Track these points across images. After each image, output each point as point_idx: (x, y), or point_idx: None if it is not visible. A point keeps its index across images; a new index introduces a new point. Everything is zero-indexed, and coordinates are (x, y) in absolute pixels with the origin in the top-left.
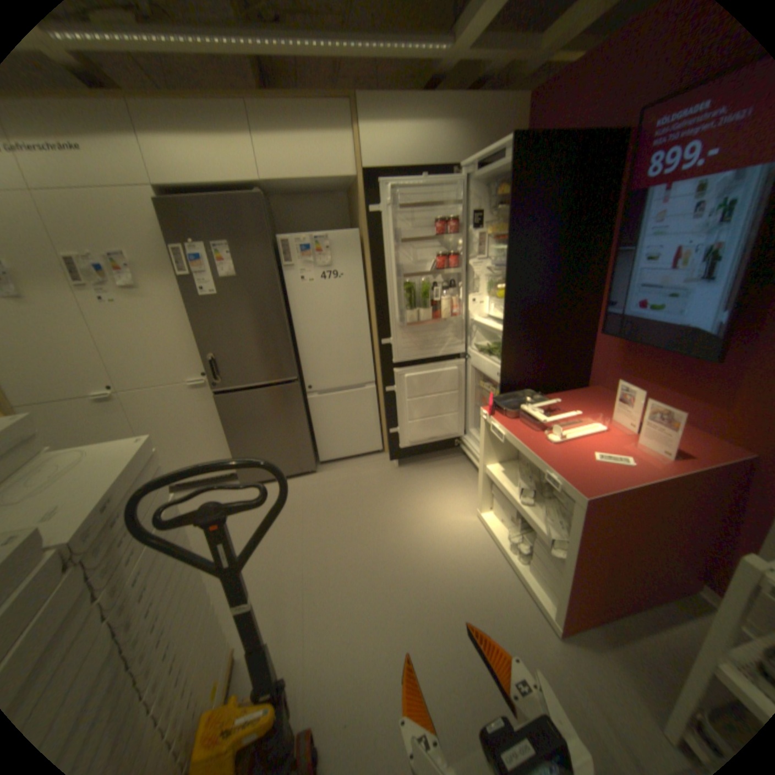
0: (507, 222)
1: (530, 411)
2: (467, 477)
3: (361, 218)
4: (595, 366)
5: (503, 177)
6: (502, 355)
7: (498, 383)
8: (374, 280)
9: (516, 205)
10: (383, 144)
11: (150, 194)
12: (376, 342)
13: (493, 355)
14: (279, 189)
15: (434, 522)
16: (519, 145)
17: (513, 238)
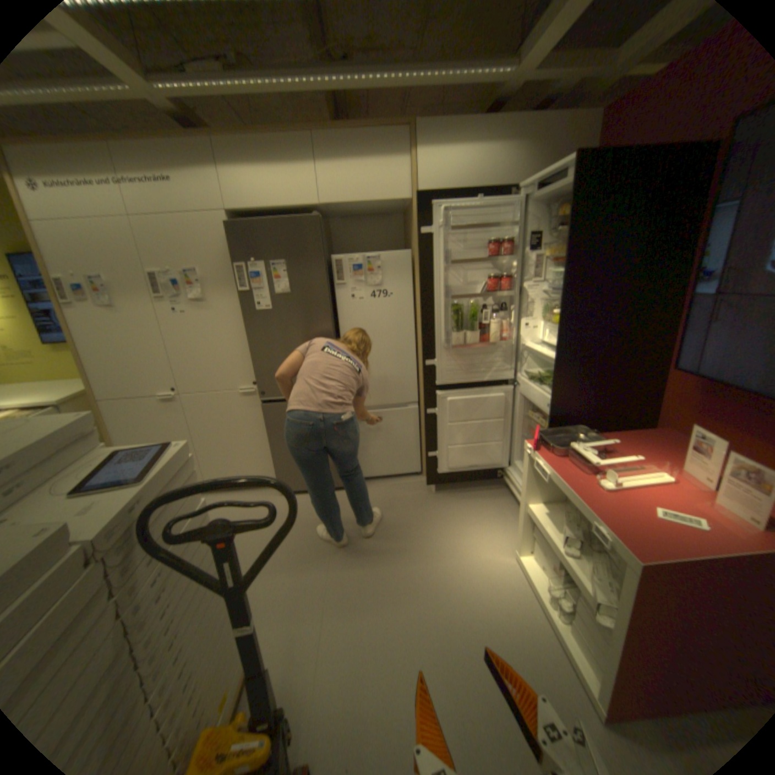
0: (567, 244)
1: (581, 450)
2: (509, 513)
3: (413, 239)
4: (667, 405)
5: (566, 197)
6: (553, 385)
7: (548, 415)
8: (422, 300)
9: (577, 226)
10: (440, 167)
11: (222, 217)
12: (421, 362)
13: (544, 384)
14: (338, 211)
15: (467, 558)
16: (584, 164)
17: (572, 261)
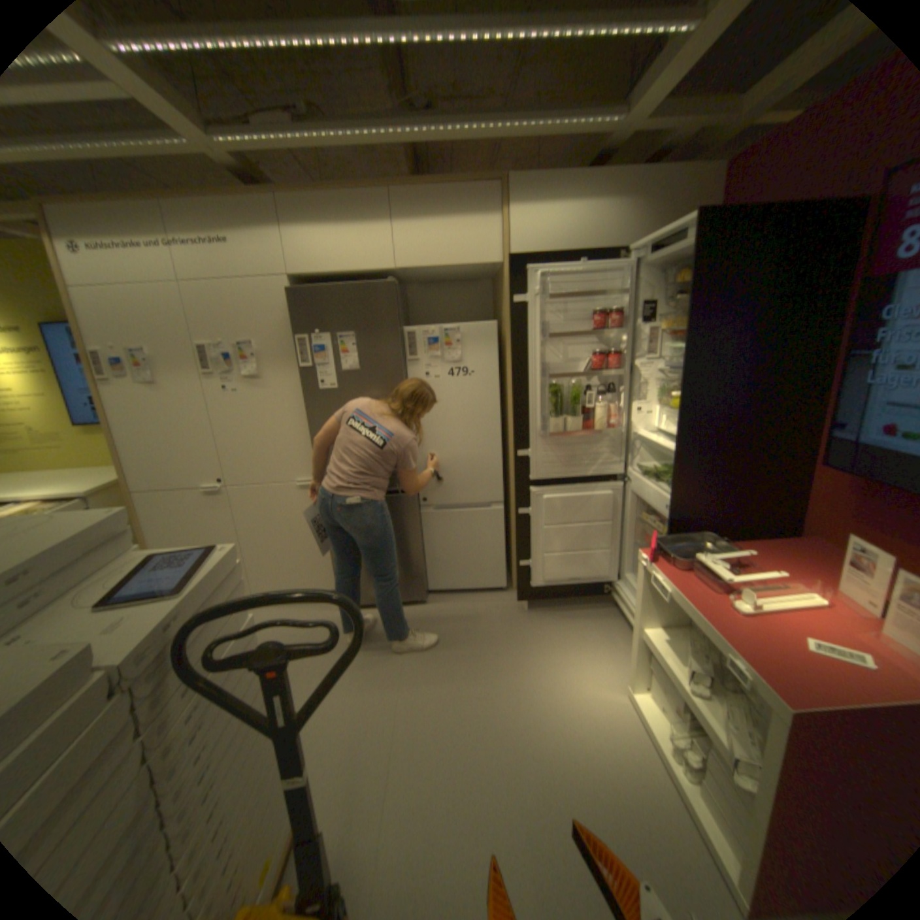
0: (687, 315)
1: (710, 564)
2: (618, 639)
3: (504, 309)
4: (813, 509)
5: (685, 261)
6: (673, 483)
7: (667, 518)
8: (514, 380)
9: (700, 295)
10: (536, 227)
11: (284, 283)
12: (511, 452)
13: (662, 481)
14: (416, 277)
15: (567, 695)
16: (707, 223)
17: (695, 336)
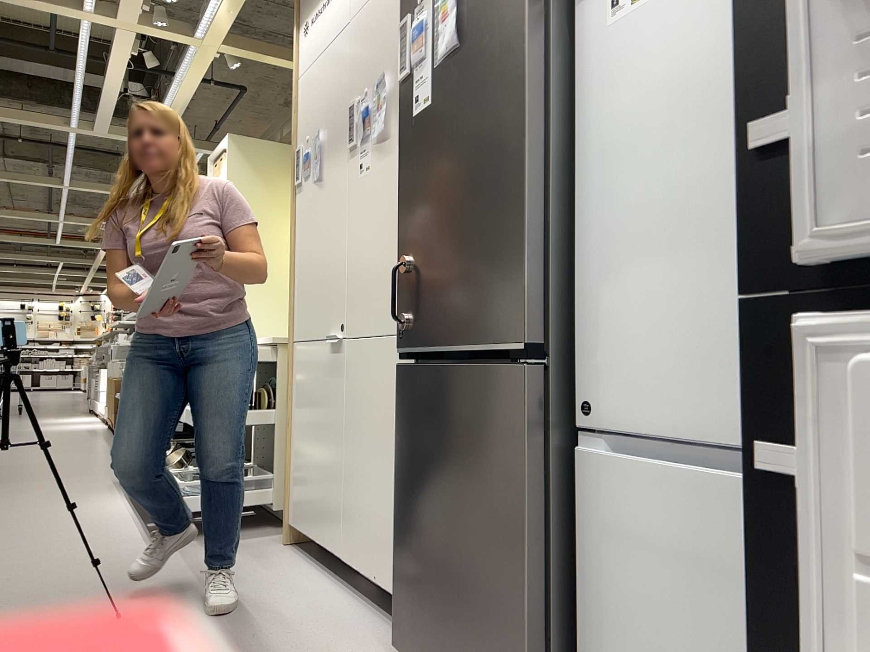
0: None
1: None
2: None
3: None
4: None
5: None
6: None
7: None
8: None
9: None
10: None
11: None
12: None
13: None
14: None
15: None
16: None
17: None
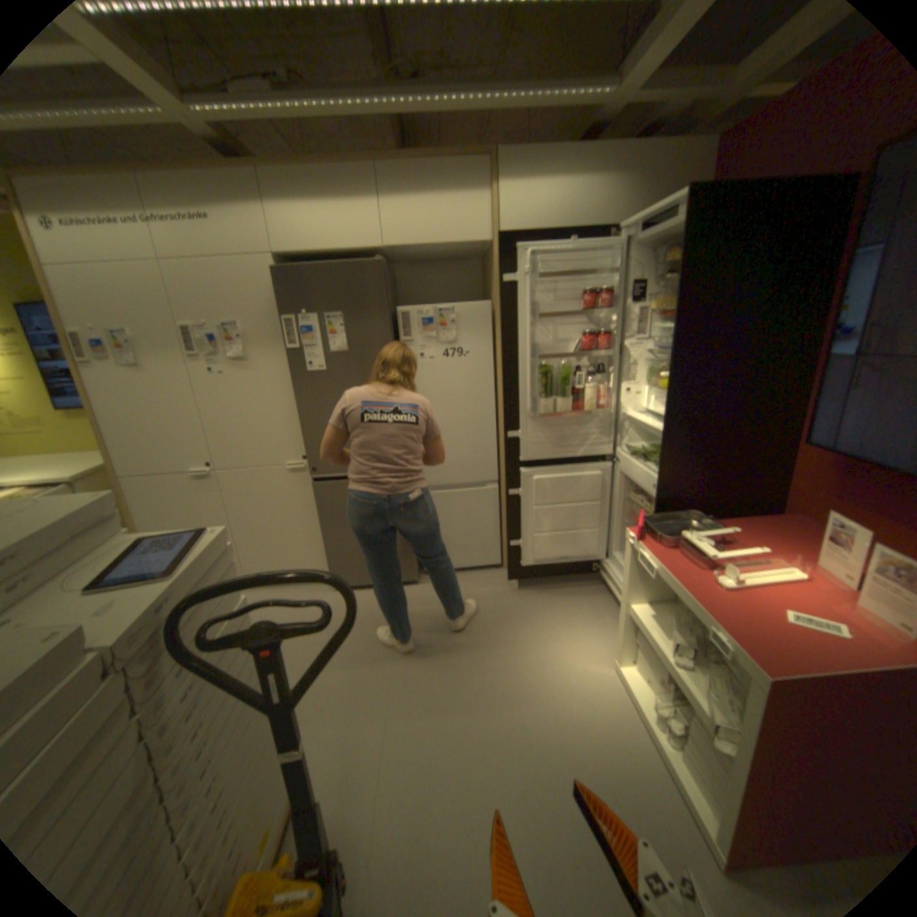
0: (677, 294)
1: (695, 541)
2: (606, 615)
3: (494, 288)
4: (796, 486)
5: (676, 239)
6: (660, 462)
7: (654, 497)
8: (504, 361)
9: (689, 274)
10: (526, 203)
11: (269, 262)
12: (502, 433)
13: (649, 461)
14: (405, 255)
15: (557, 669)
16: (697, 200)
17: (684, 315)
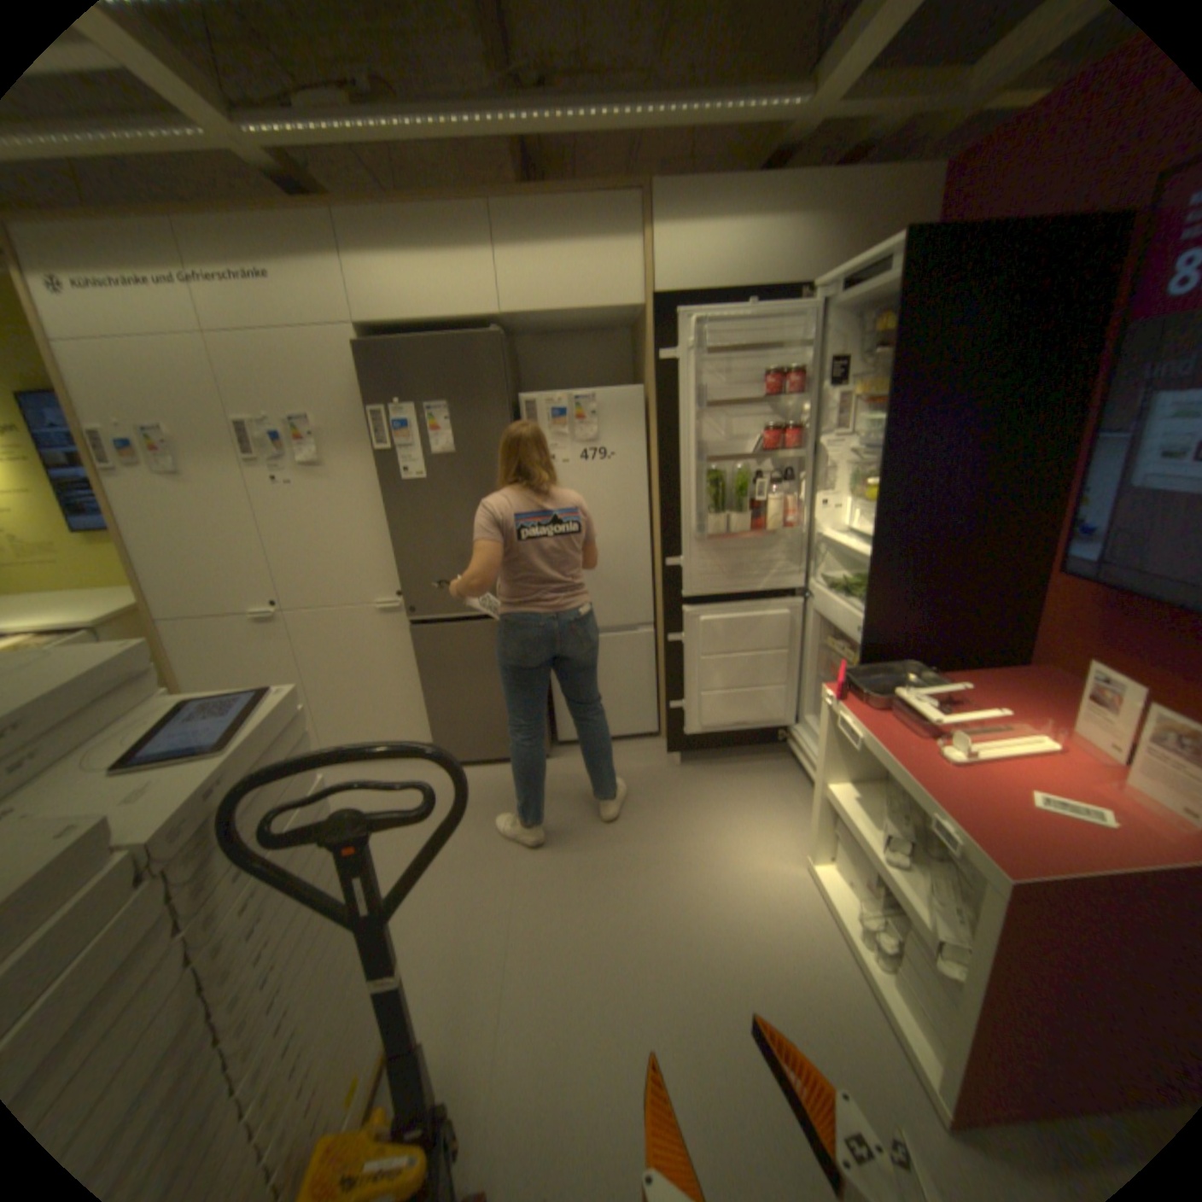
0: (890, 375)
1: (913, 701)
2: (796, 797)
3: (648, 369)
4: (1046, 629)
5: (889, 302)
6: (867, 598)
7: (859, 644)
8: (661, 464)
9: (907, 347)
10: (690, 255)
11: (349, 335)
12: (658, 560)
13: (853, 596)
14: (529, 325)
15: (731, 868)
16: (918, 248)
17: (899, 403)
